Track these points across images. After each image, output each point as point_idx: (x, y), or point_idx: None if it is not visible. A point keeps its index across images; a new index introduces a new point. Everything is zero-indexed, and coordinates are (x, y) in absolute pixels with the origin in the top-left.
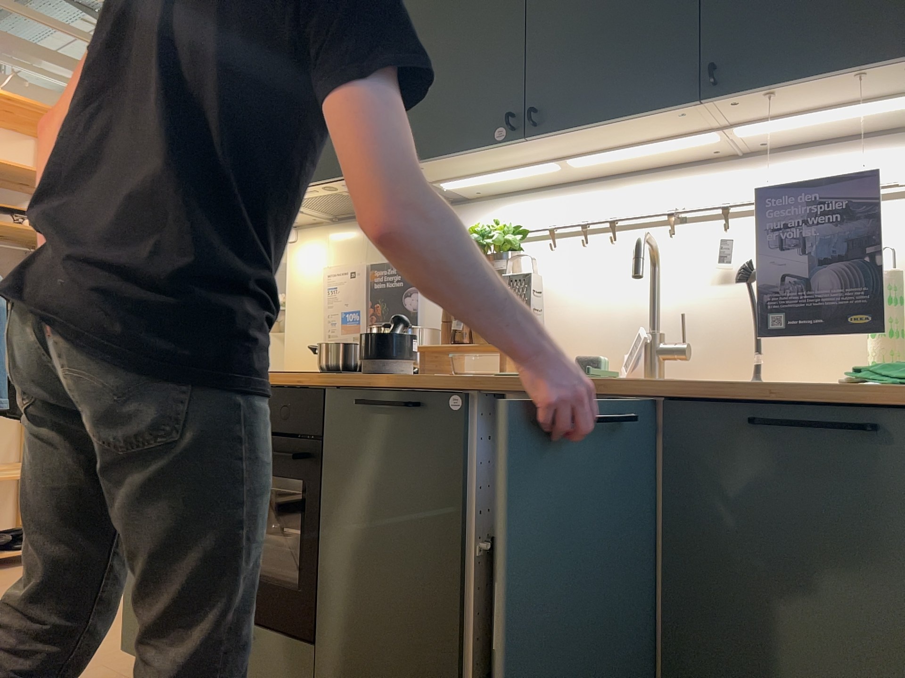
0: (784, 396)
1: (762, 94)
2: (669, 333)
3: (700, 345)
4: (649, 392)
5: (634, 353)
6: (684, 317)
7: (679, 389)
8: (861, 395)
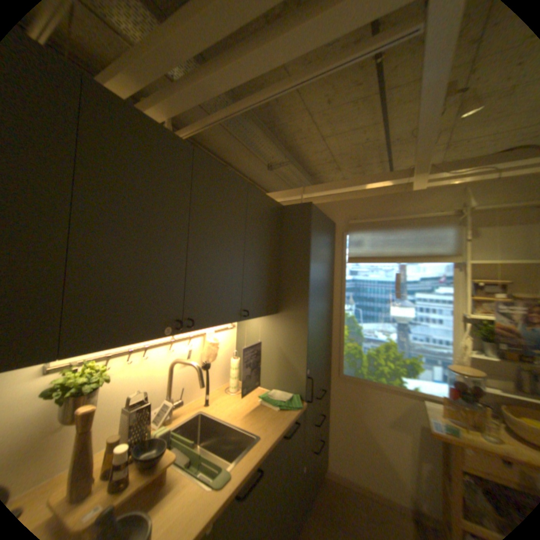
0: (290, 427)
1: (248, 318)
2: (172, 397)
3: (177, 395)
4: (272, 449)
5: (160, 414)
6: (185, 389)
7: (278, 442)
8: (298, 418)
